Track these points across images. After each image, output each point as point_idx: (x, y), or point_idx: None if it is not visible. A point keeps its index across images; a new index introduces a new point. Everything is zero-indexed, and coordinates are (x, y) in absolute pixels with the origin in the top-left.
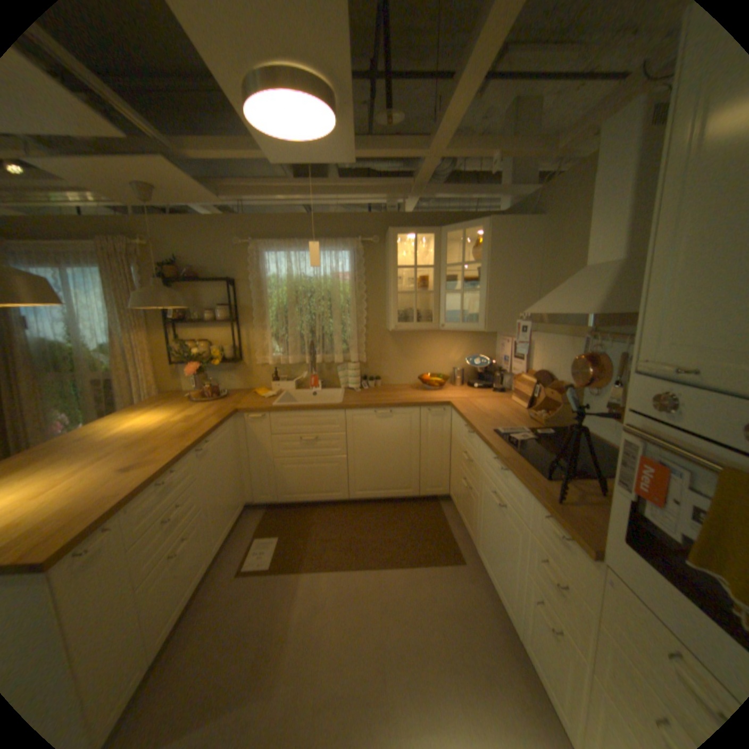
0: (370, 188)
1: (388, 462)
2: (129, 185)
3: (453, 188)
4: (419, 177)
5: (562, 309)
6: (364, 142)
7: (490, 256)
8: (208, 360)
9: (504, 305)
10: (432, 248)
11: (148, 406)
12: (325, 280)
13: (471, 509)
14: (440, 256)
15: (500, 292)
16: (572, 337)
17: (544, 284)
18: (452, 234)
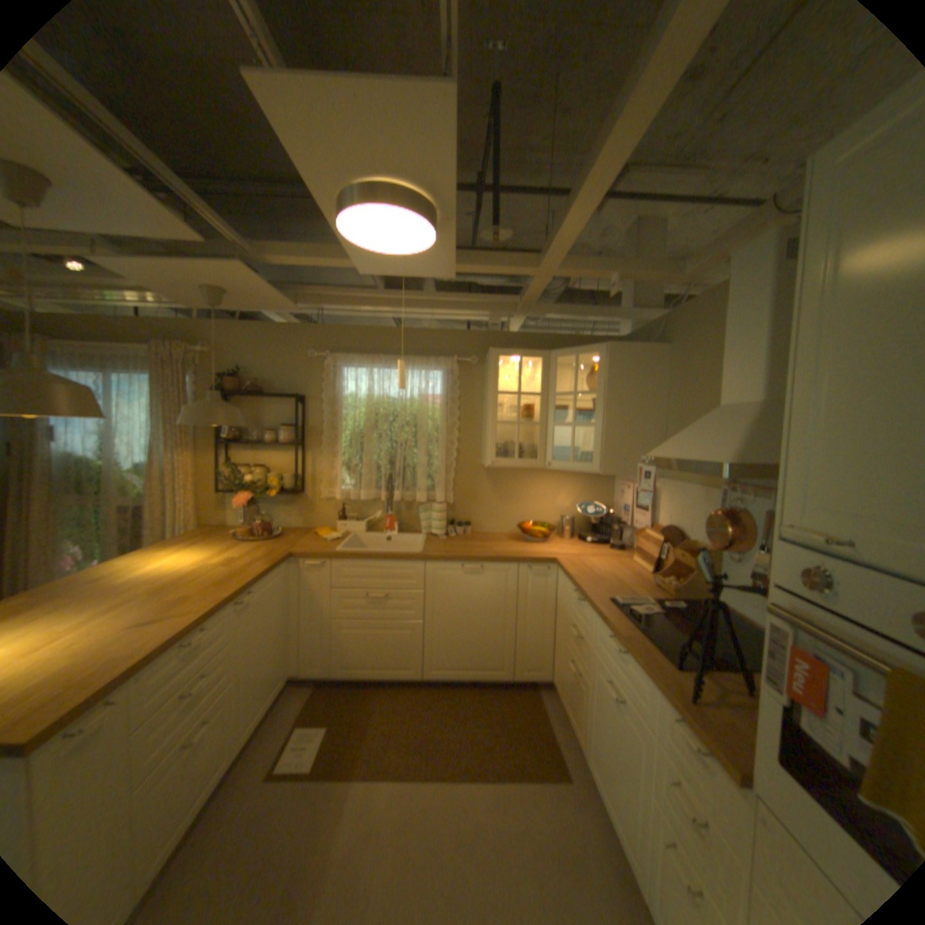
0: (470, 305)
1: (475, 633)
2: (198, 289)
3: (565, 309)
4: (526, 296)
5: (691, 455)
6: (466, 257)
7: (606, 387)
8: (262, 491)
9: (623, 445)
10: (540, 373)
11: (181, 544)
12: (411, 404)
13: (581, 705)
14: (549, 384)
15: (619, 429)
16: (706, 487)
17: (672, 422)
18: (563, 359)
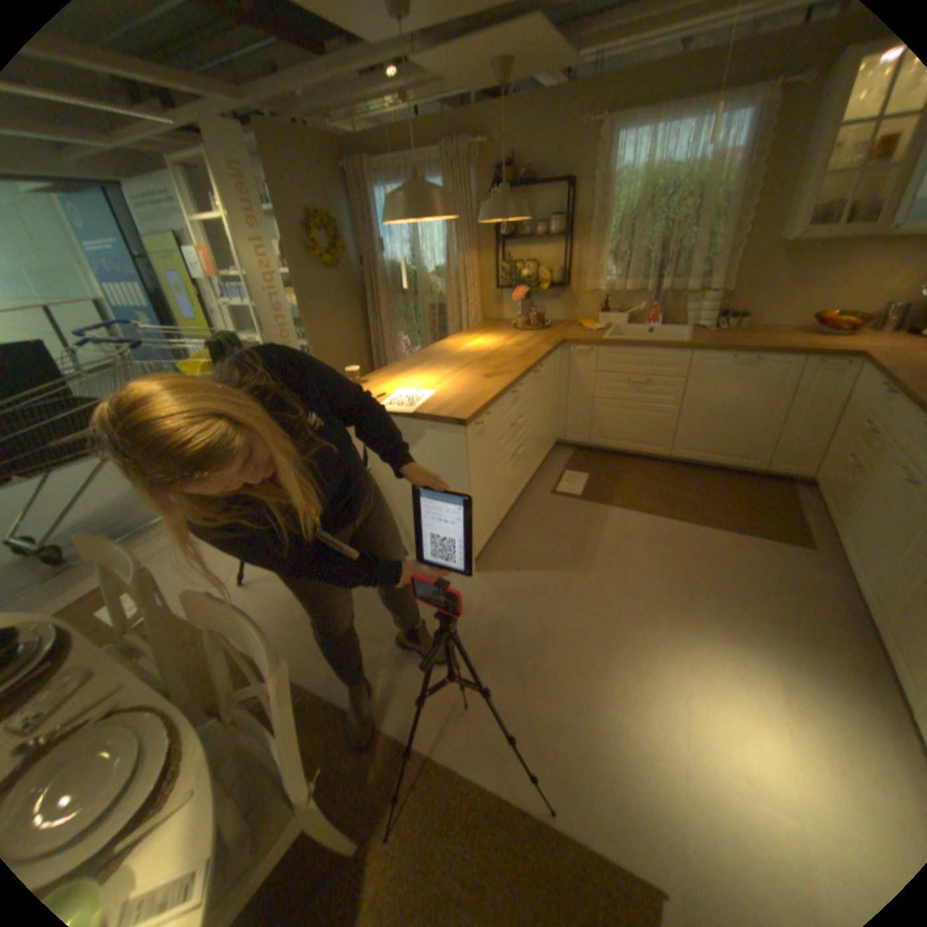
0: None
1: (733, 422)
2: (488, 65)
3: None
4: None
5: None
6: None
7: None
8: (535, 285)
9: None
10: None
11: (479, 331)
12: (700, 165)
13: (850, 492)
14: None
15: None
16: None
17: None
18: None
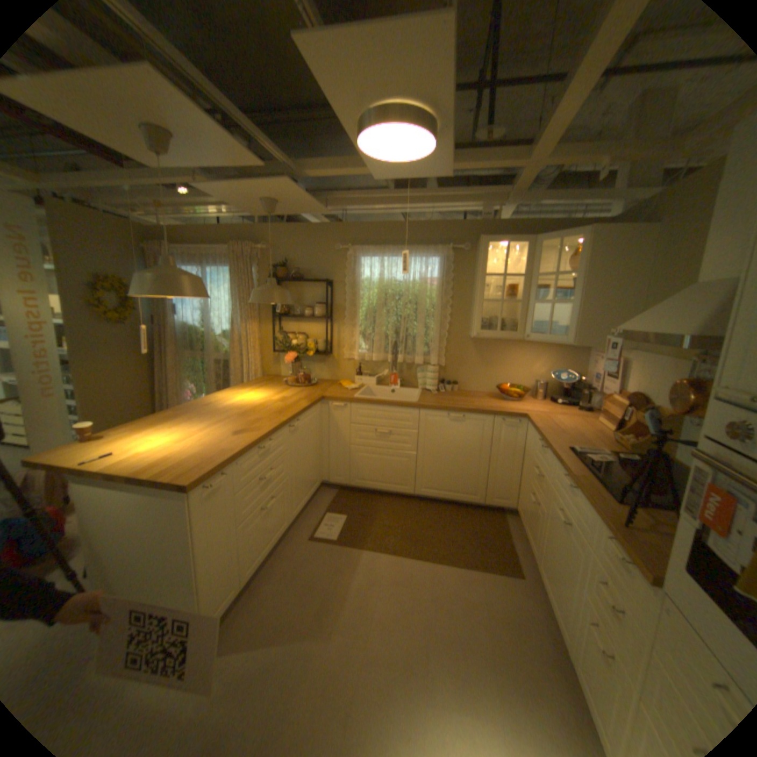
0: (466, 196)
1: (456, 465)
2: (259, 201)
3: (555, 194)
4: (517, 185)
5: (658, 327)
6: (462, 155)
7: (588, 266)
8: (304, 351)
9: (599, 319)
10: (526, 256)
11: (254, 386)
12: (413, 285)
13: (537, 525)
14: (533, 265)
15: (596, 304)
16: (677, 358)
17: (651, 298)
18: (549, 241)
